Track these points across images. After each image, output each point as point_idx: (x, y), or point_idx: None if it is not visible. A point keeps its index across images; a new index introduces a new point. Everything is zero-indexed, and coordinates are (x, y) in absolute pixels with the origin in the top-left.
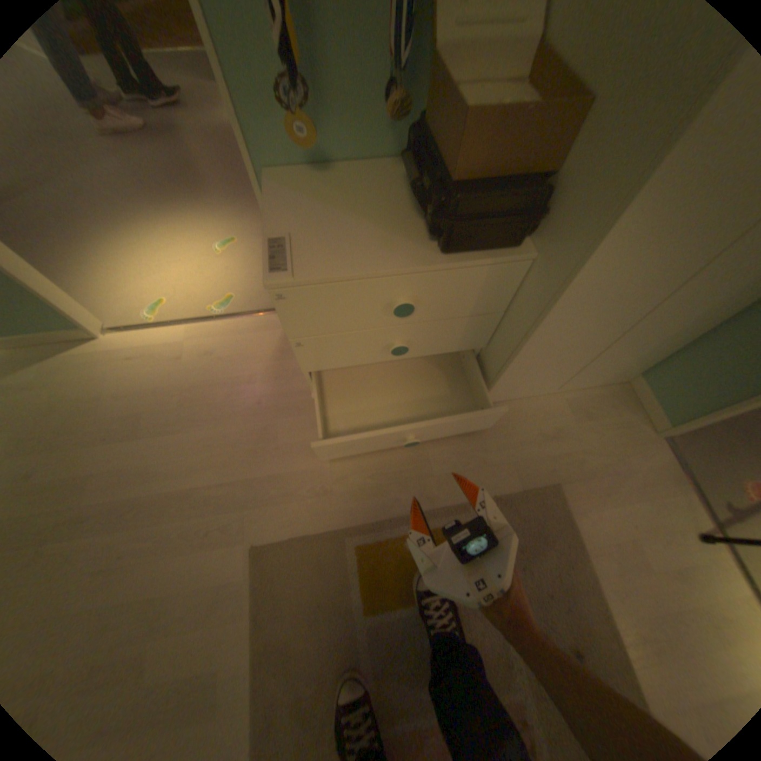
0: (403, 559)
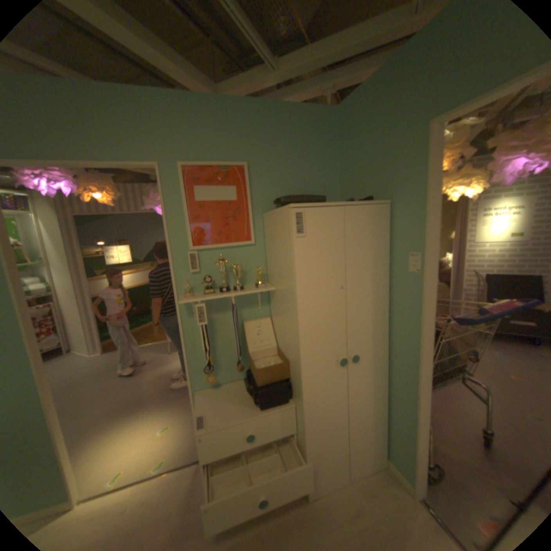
0: None
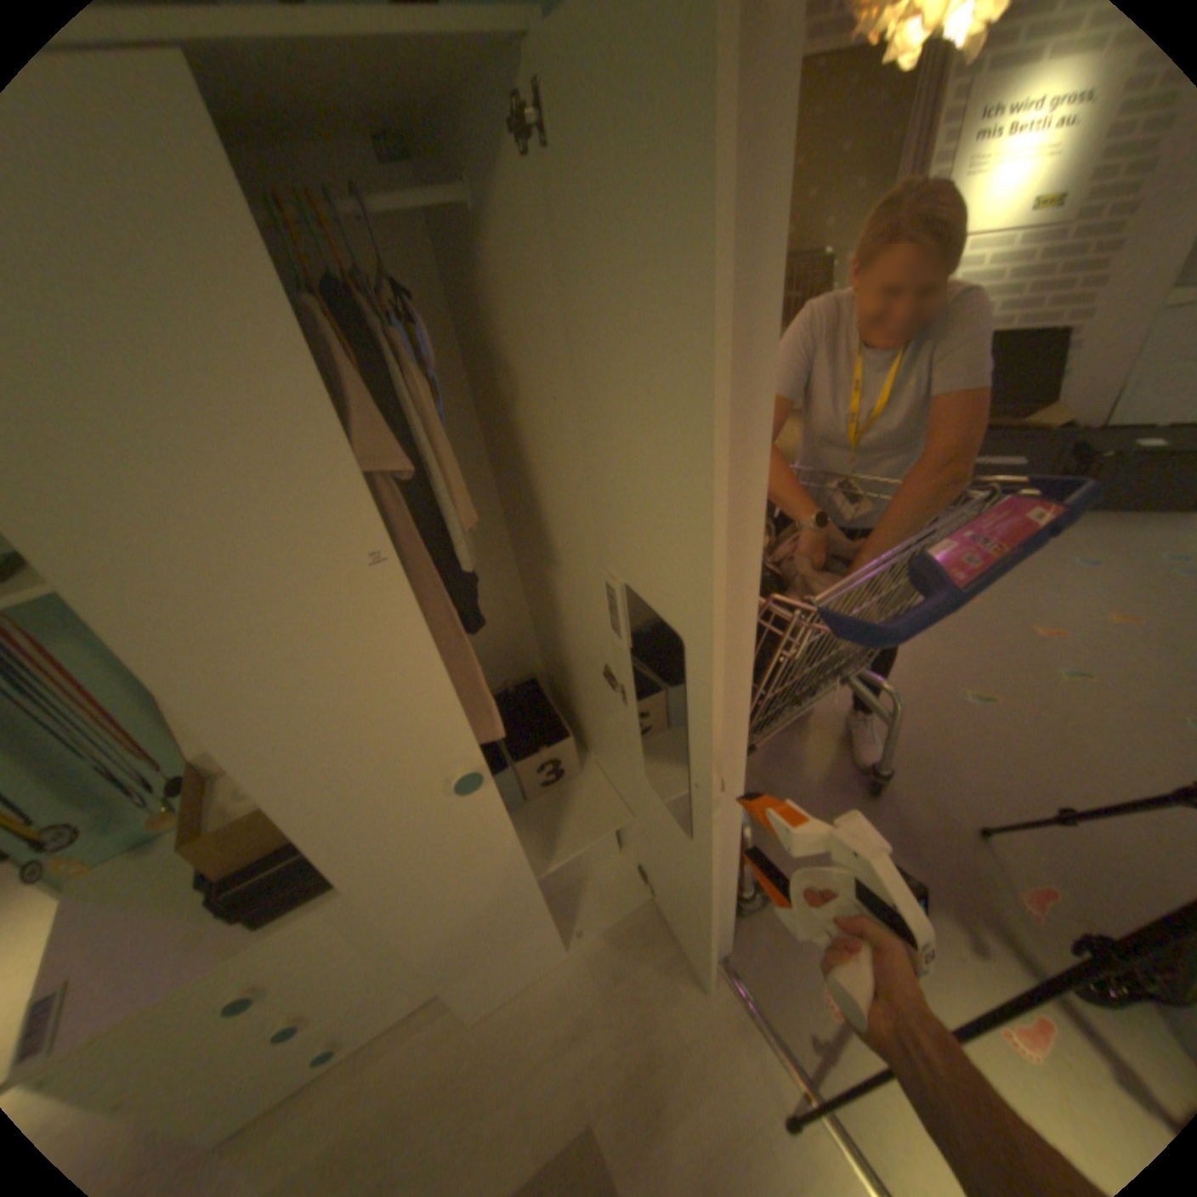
0: None
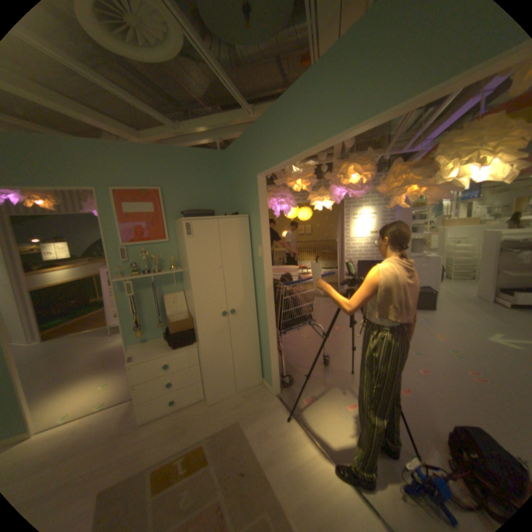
0: (171, 469)
